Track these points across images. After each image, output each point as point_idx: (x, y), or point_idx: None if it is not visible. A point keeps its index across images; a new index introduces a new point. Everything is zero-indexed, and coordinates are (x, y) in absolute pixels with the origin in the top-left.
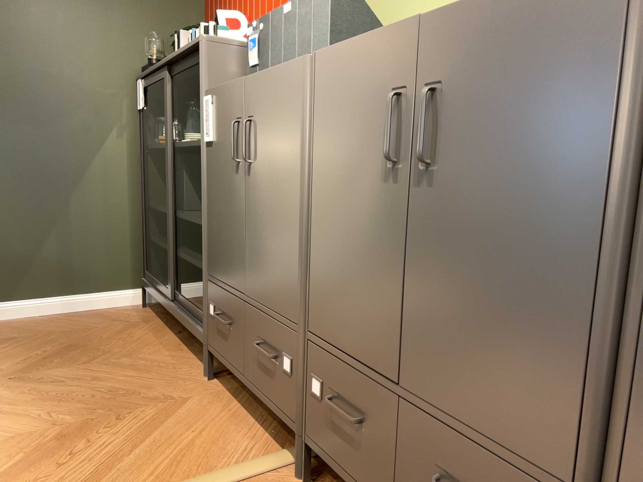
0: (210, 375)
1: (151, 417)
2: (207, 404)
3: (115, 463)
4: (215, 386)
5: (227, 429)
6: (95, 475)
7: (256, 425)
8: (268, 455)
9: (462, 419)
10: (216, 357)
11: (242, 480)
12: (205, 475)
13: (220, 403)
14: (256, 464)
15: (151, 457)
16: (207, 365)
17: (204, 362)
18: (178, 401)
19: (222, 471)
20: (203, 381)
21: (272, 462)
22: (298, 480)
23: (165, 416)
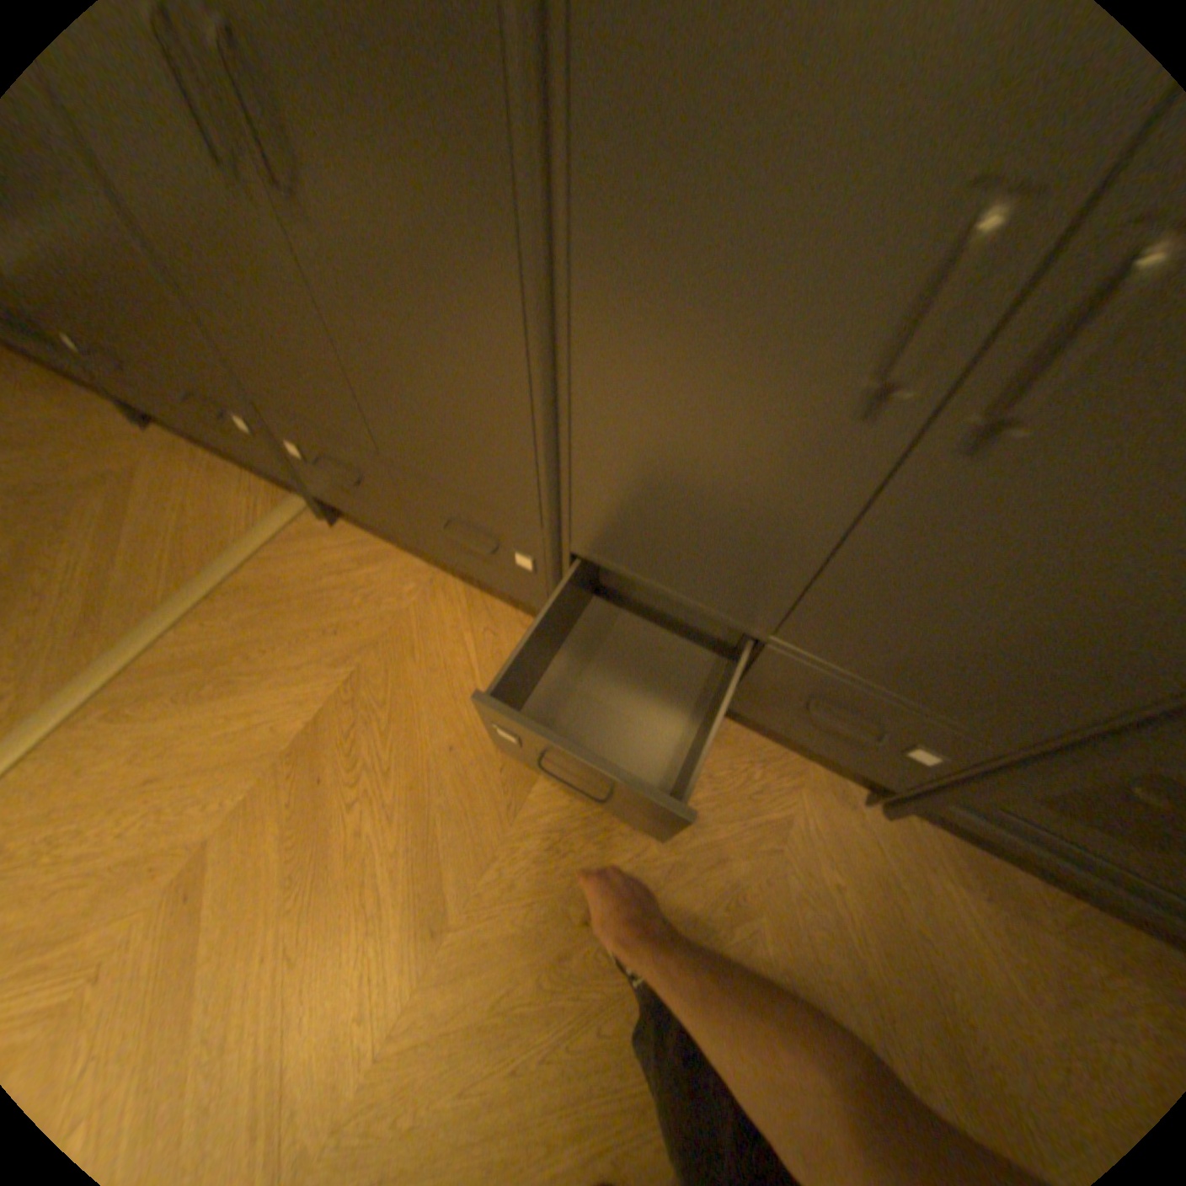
0: (141, 419)
1: (104, 509)
2: (165, 465)
3: (104, 579)
4: (159, 434)
5: (213, 490)
6: (91, 602)
7: (244, 472)
8: (278, 505)
9: (447, 484)
10: (133, 404)
11: (264, 543)
12: (220, 554)
13: (181, 457)
14: (269, 521)
15: (142, 557)
16: (126, 412)
17: (119, 407)
18: (124, 474)
19: (237, 542)
20: (136, 432)
21: (286, 512)
22: (322, 521)
23: (122, 500)
